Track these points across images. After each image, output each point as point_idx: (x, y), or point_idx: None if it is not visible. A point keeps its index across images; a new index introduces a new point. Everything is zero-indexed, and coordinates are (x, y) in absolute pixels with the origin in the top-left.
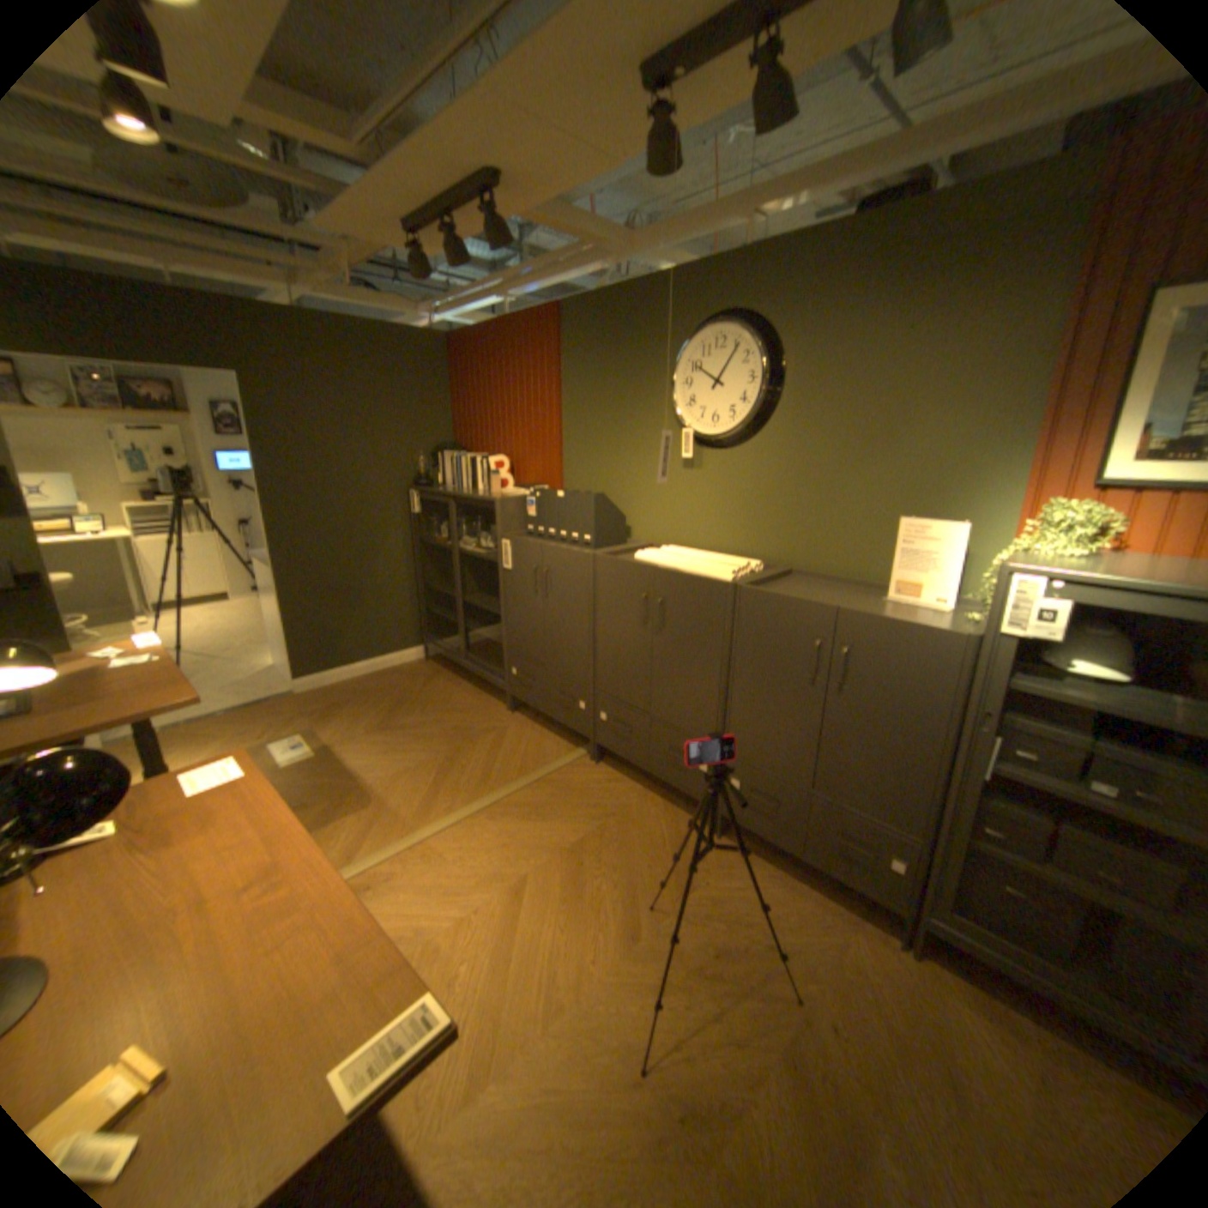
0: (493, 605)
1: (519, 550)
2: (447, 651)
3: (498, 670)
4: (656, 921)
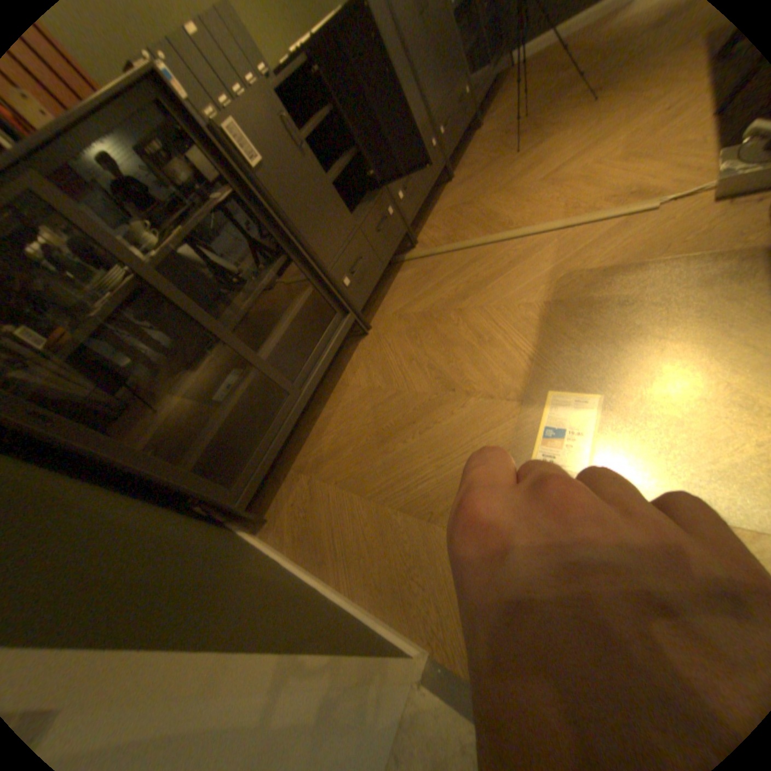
0: (254, 287)
1: (249, 117)
2: (276, 437)
3: (331, 324)
4: (525, 145)
